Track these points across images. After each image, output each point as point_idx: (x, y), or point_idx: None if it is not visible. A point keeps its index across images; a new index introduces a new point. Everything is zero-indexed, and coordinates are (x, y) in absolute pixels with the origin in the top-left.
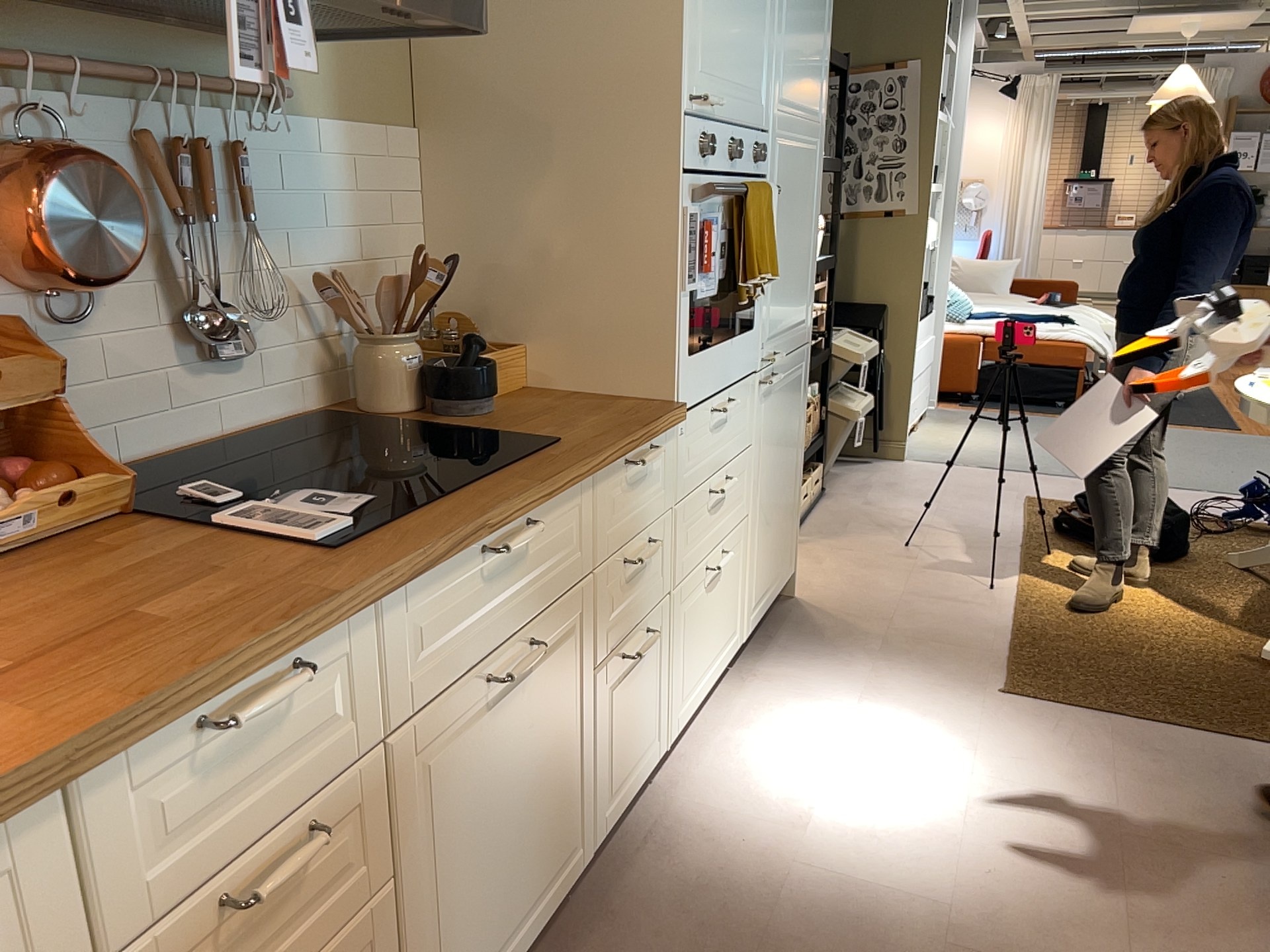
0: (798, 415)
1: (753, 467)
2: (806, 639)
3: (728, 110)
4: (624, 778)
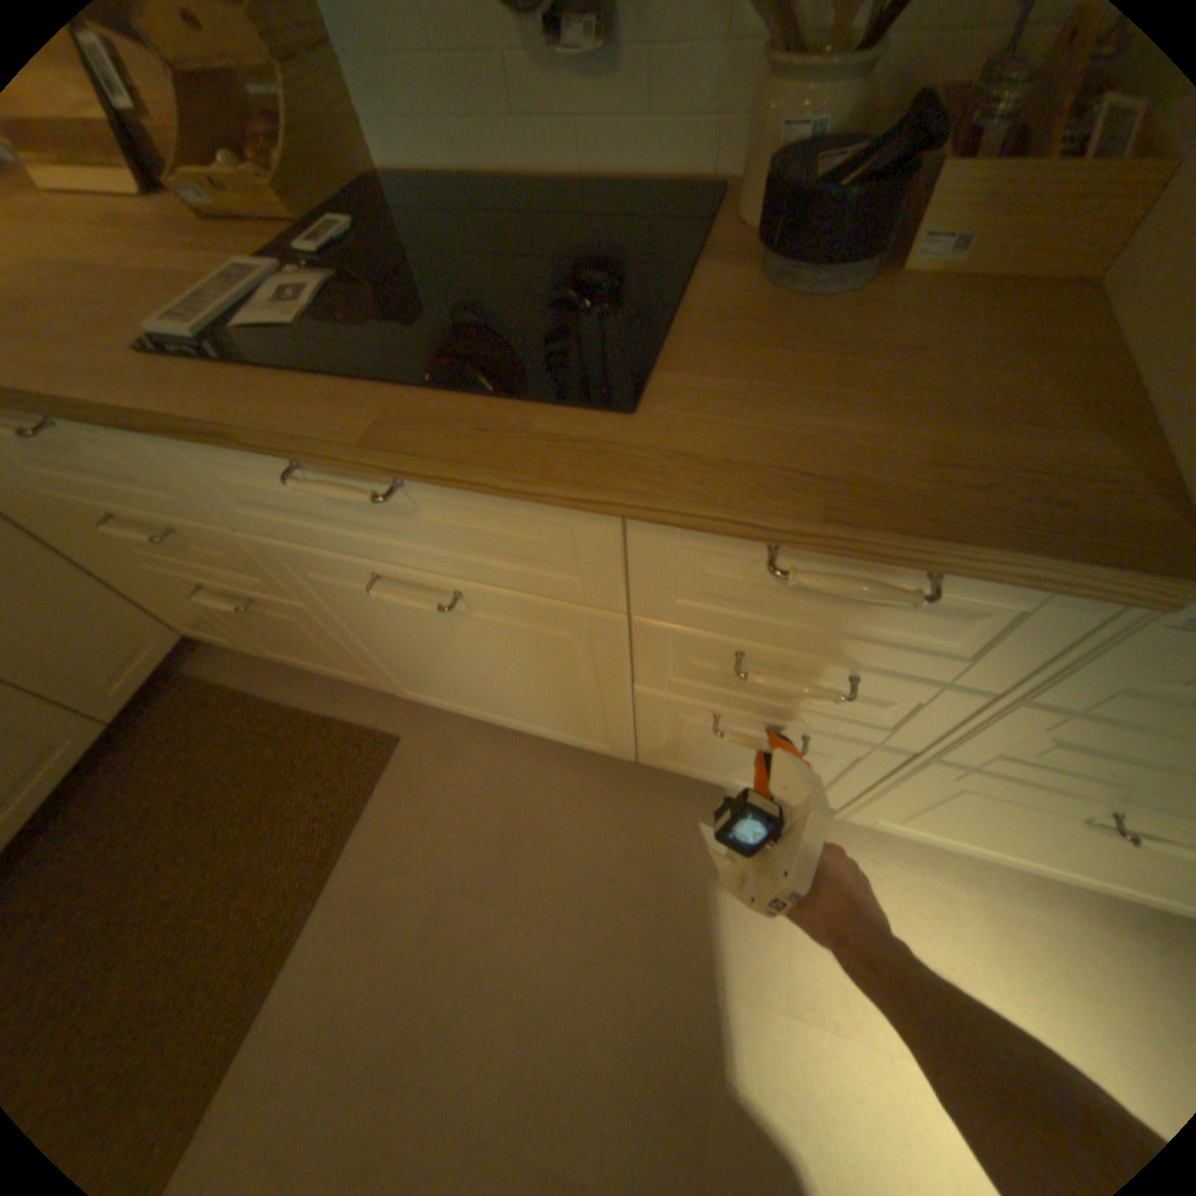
0: None
1: None
2: None
3: None
4: (715, 772)
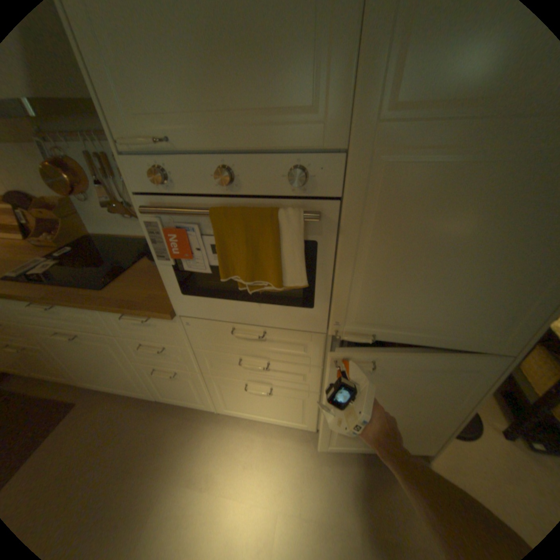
0: (452, 390)
1: (325, 378)
2: (373, 478)
3: (201, 137)
4: (174, 399)
